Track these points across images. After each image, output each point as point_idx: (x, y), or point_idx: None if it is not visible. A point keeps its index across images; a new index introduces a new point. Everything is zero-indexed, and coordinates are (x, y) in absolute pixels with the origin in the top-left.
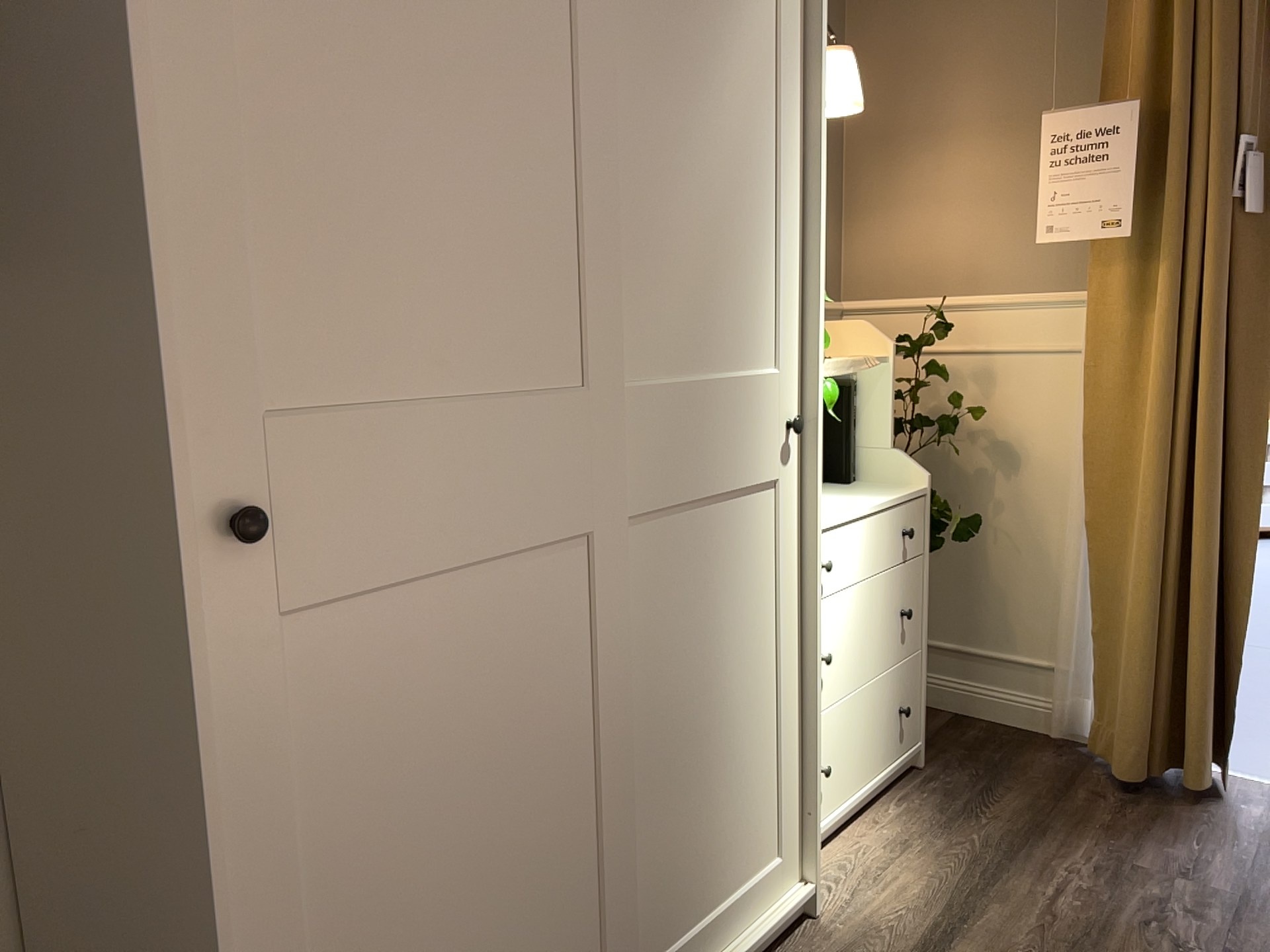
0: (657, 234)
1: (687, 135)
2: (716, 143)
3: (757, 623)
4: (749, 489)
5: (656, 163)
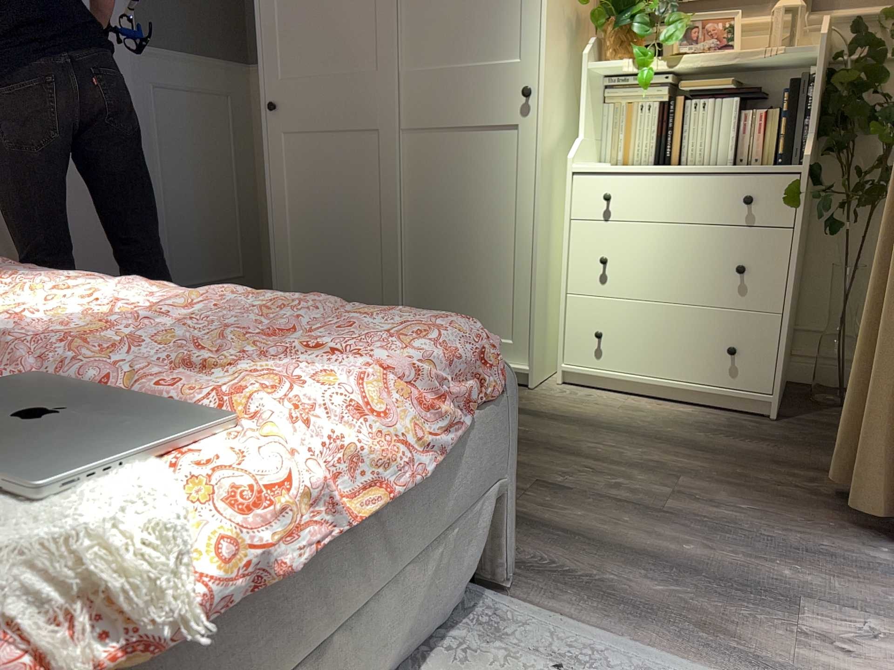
0: (427, 2)
1: None
2: None
3: (497, 202)
4: (491, 128)
5: None
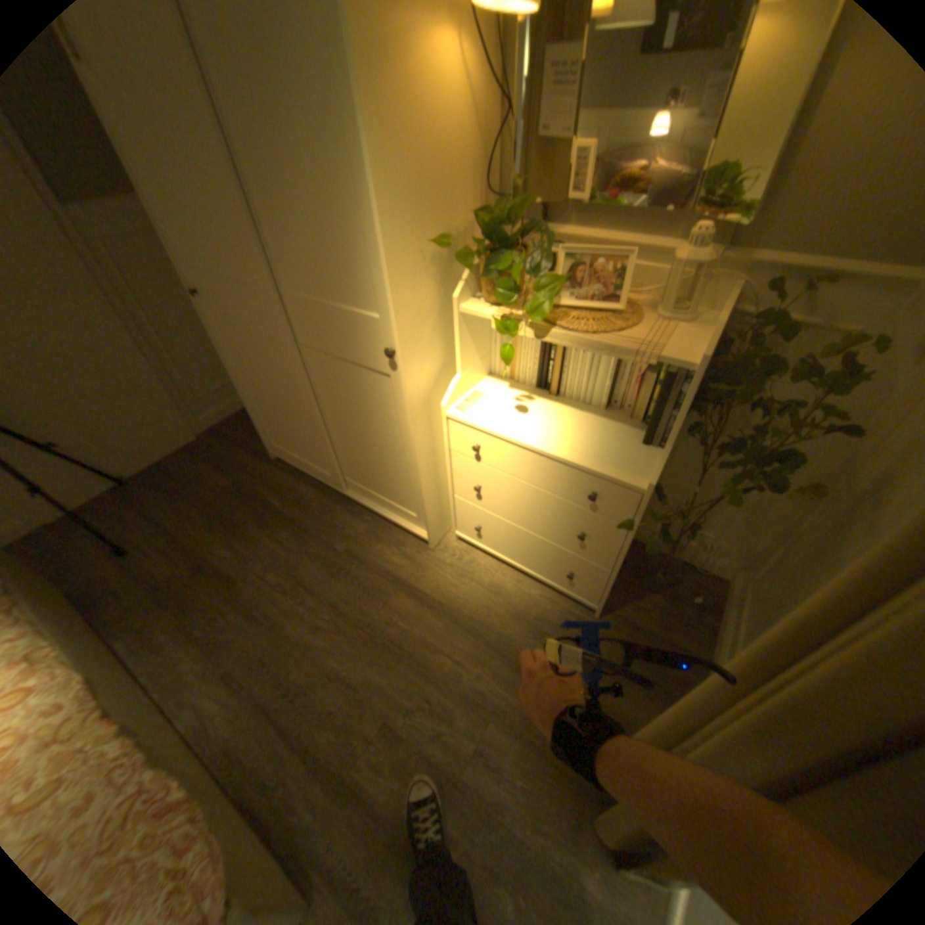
0: (282, 225)
1: (280, 164)
2: (300, 165)
3: (387, 428)
4: (369, 370)
5: (269, 185)
